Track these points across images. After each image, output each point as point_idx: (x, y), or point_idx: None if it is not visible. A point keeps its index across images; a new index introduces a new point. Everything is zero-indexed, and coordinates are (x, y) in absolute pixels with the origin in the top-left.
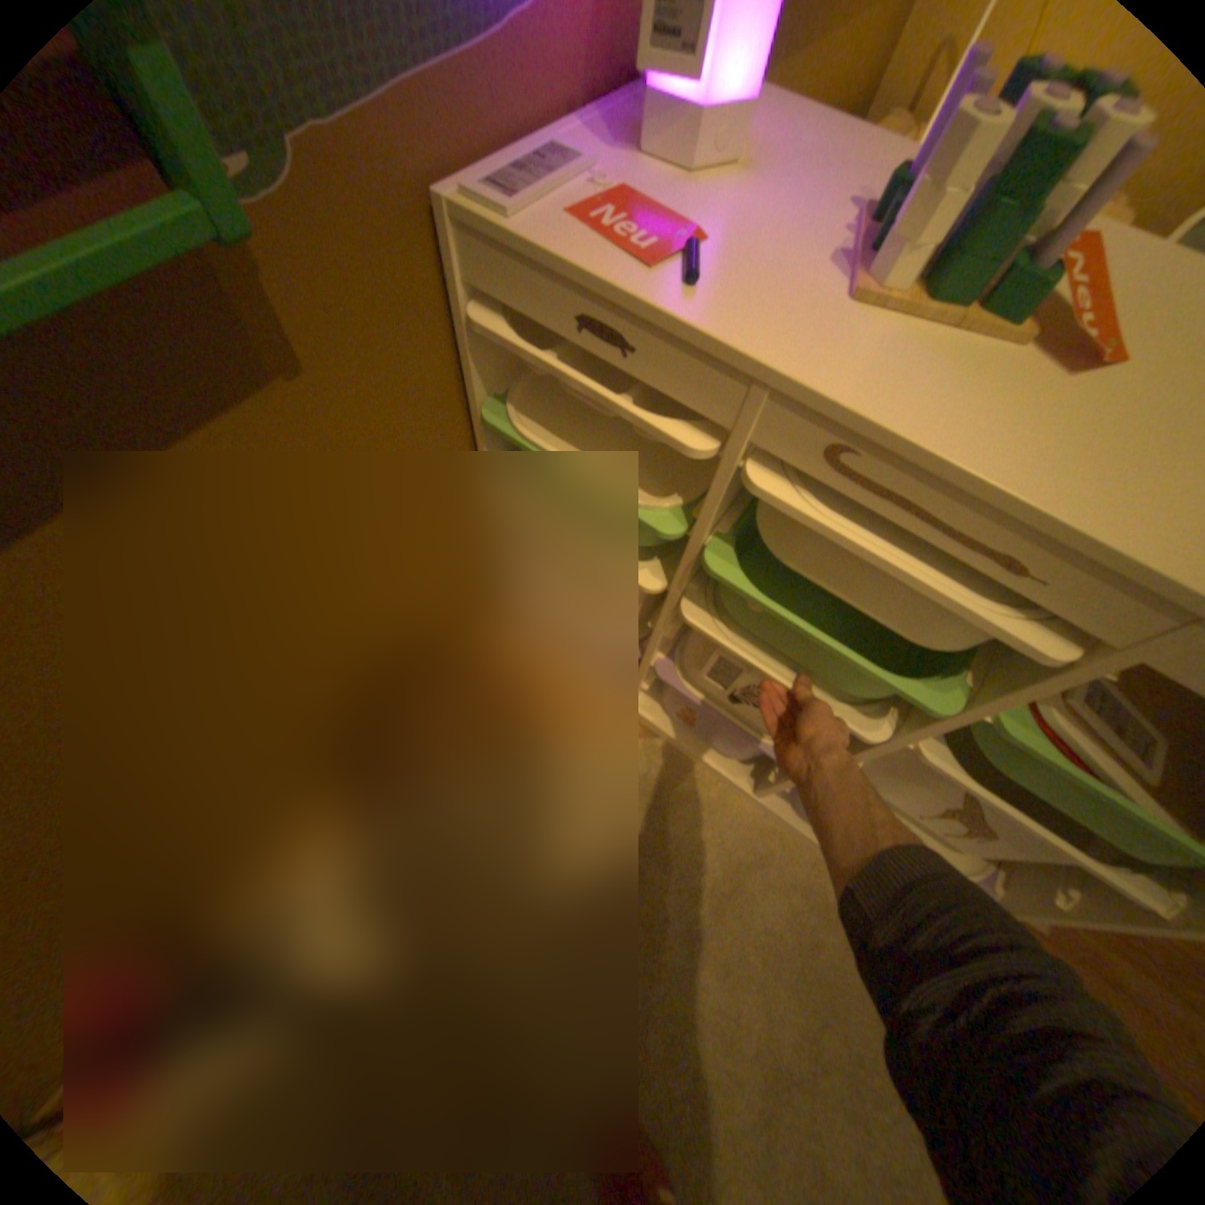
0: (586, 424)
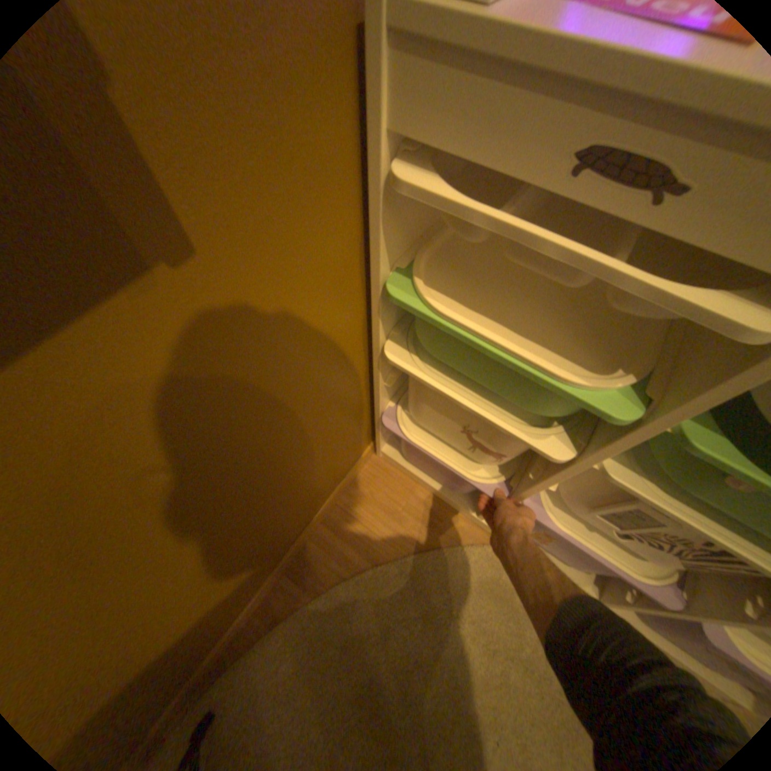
0: (498, 293)
